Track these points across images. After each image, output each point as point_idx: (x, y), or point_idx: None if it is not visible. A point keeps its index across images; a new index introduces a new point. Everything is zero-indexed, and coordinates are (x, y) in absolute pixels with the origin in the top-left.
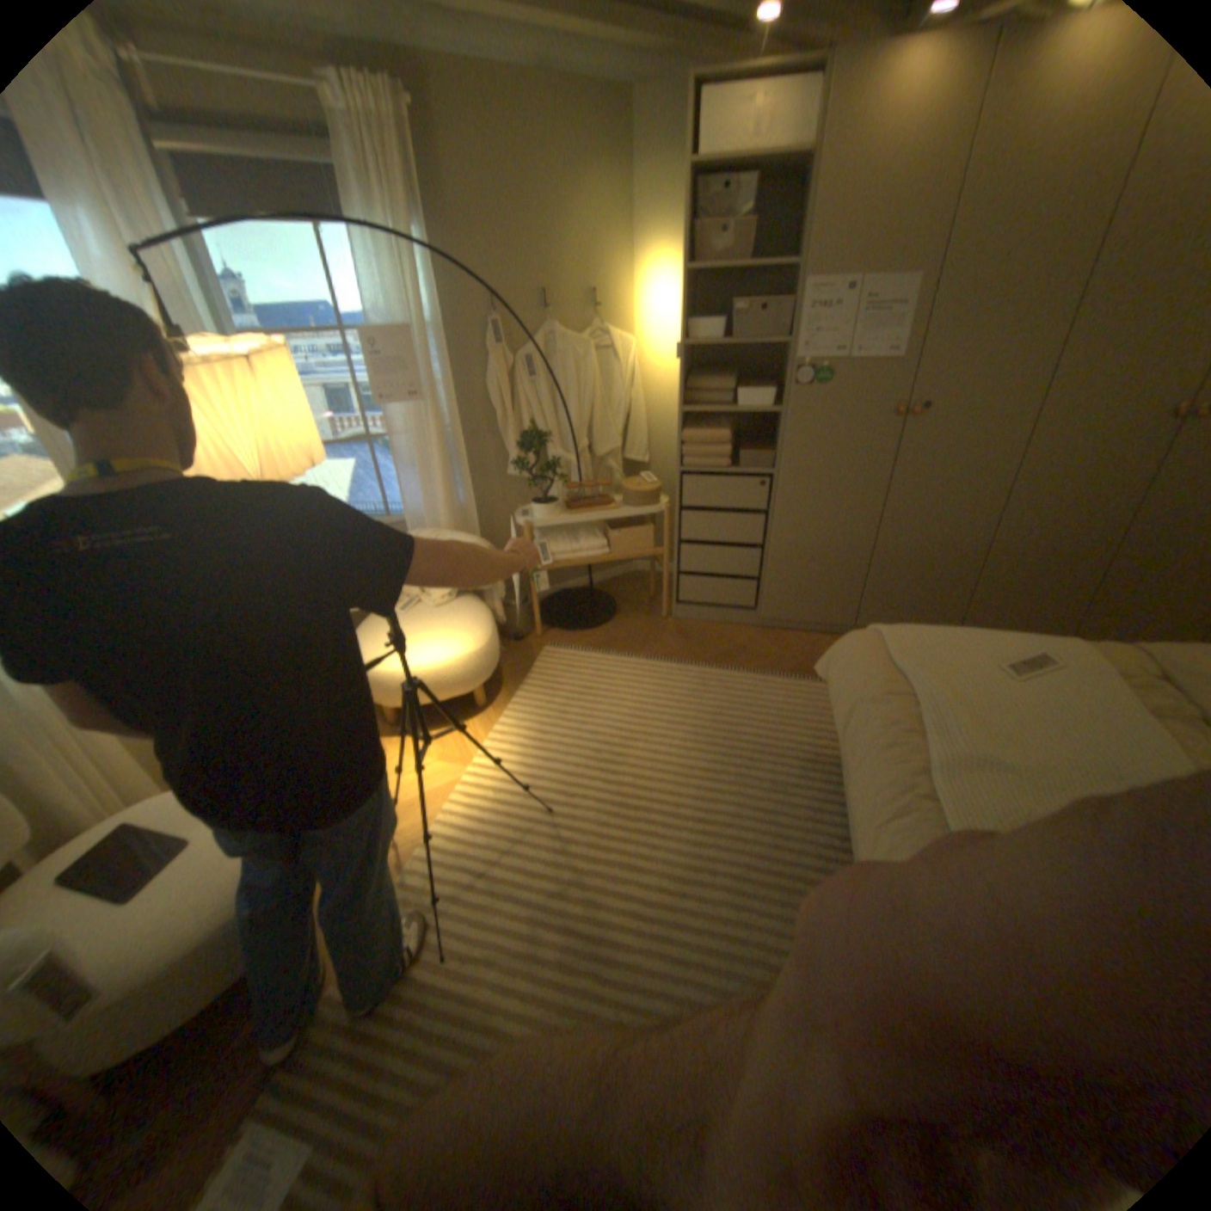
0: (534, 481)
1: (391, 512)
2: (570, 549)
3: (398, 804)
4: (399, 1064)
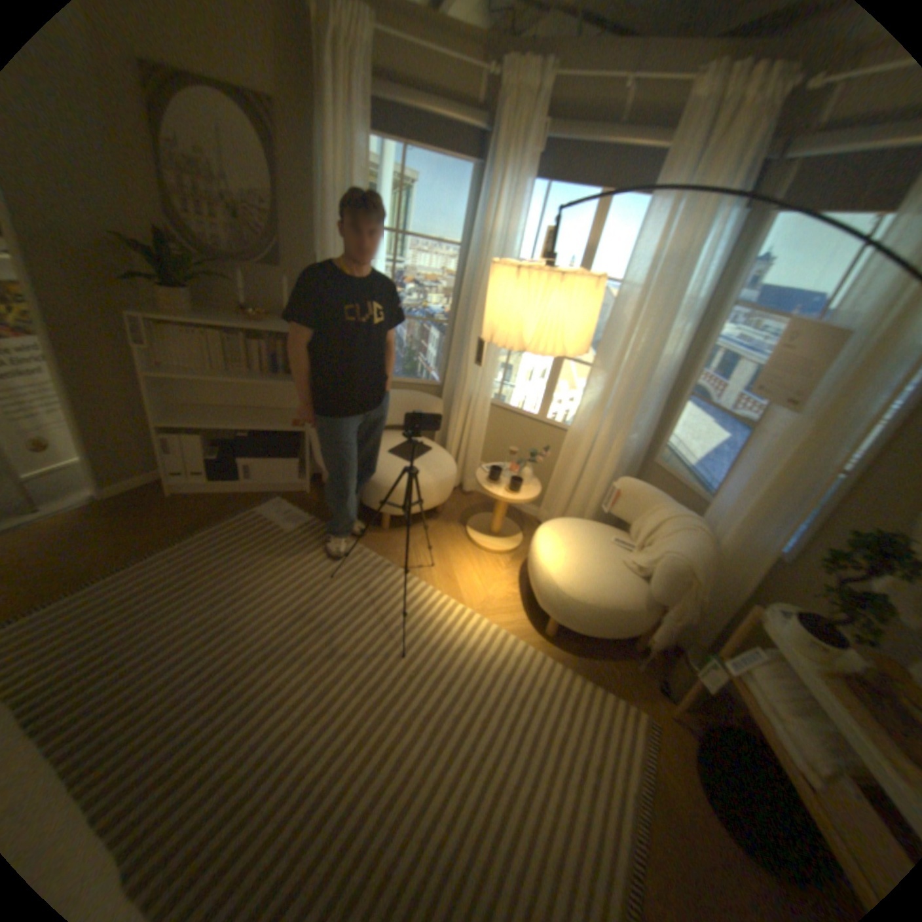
0: (831, 591)
1: (715, 493)
2: (769, 696)
3: (453, 570)
4: (296, 558)
